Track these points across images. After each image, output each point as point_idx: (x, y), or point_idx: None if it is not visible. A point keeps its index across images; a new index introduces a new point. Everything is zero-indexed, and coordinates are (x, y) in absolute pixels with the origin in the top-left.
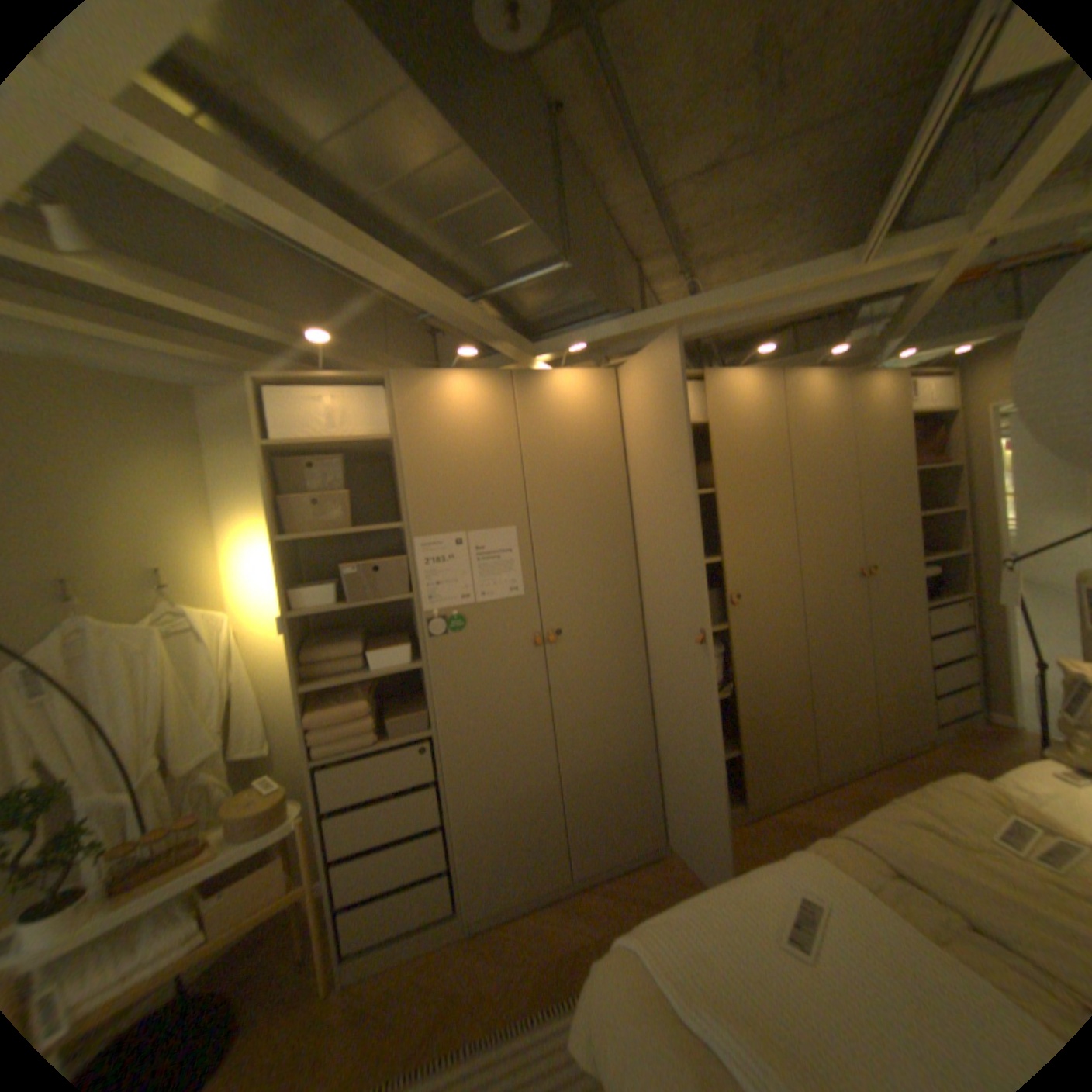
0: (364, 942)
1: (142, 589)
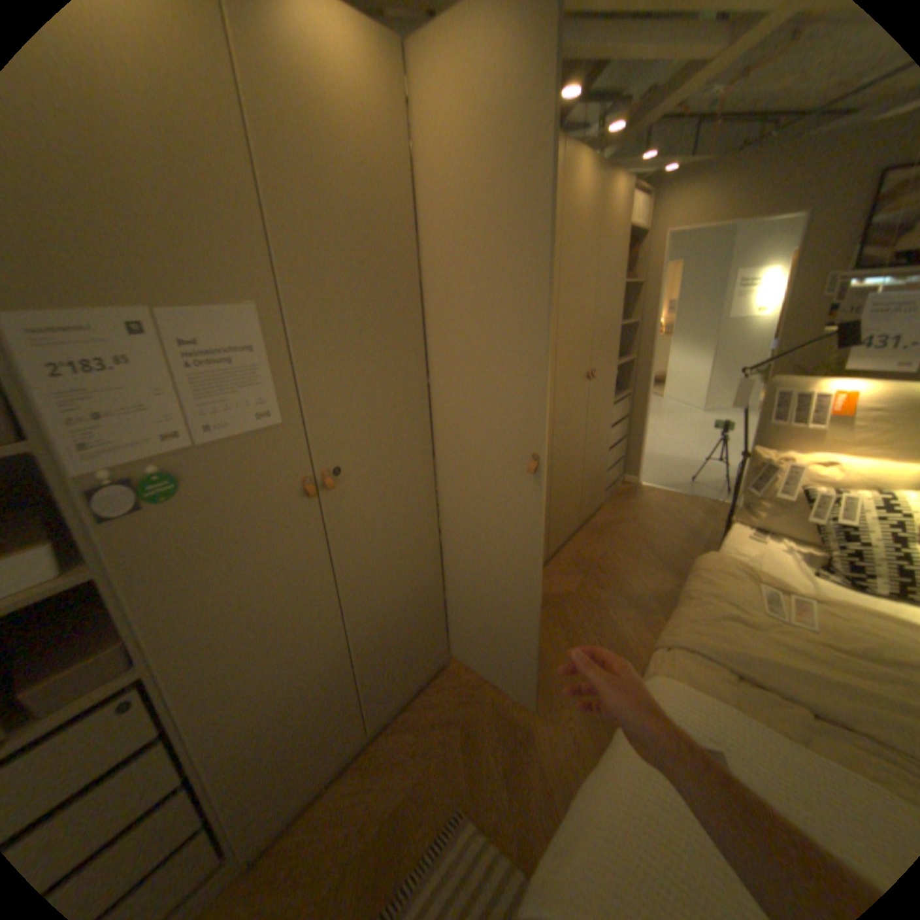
0: None
1: None
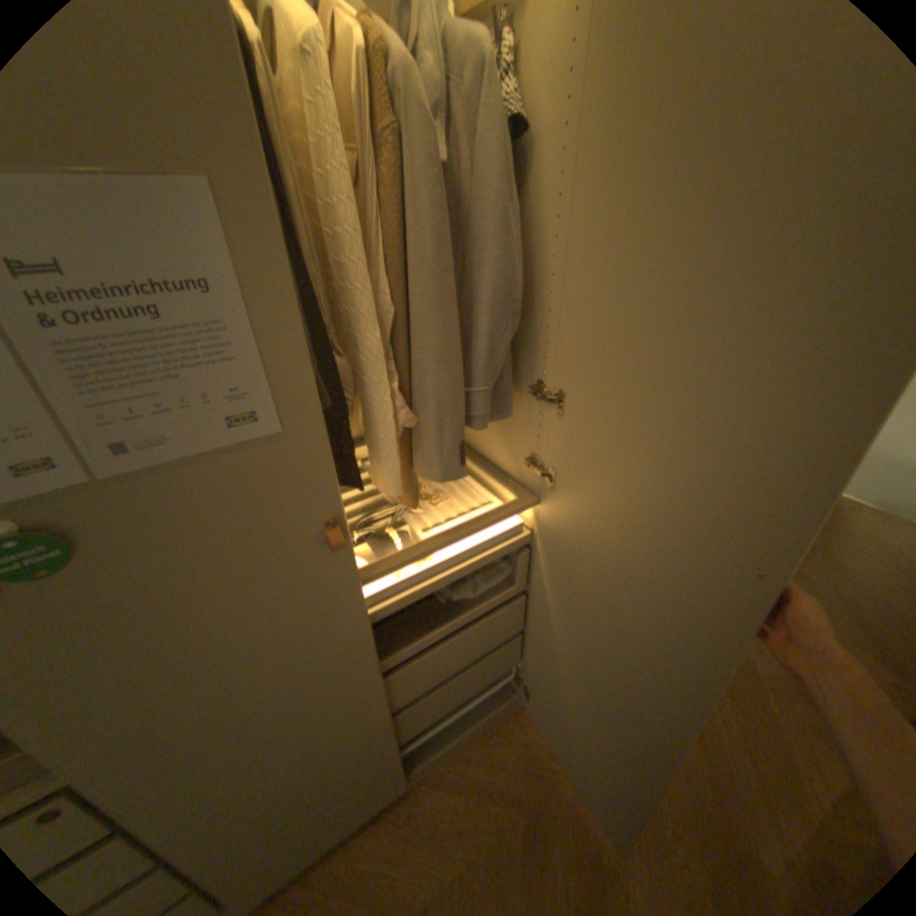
0: None
1: None
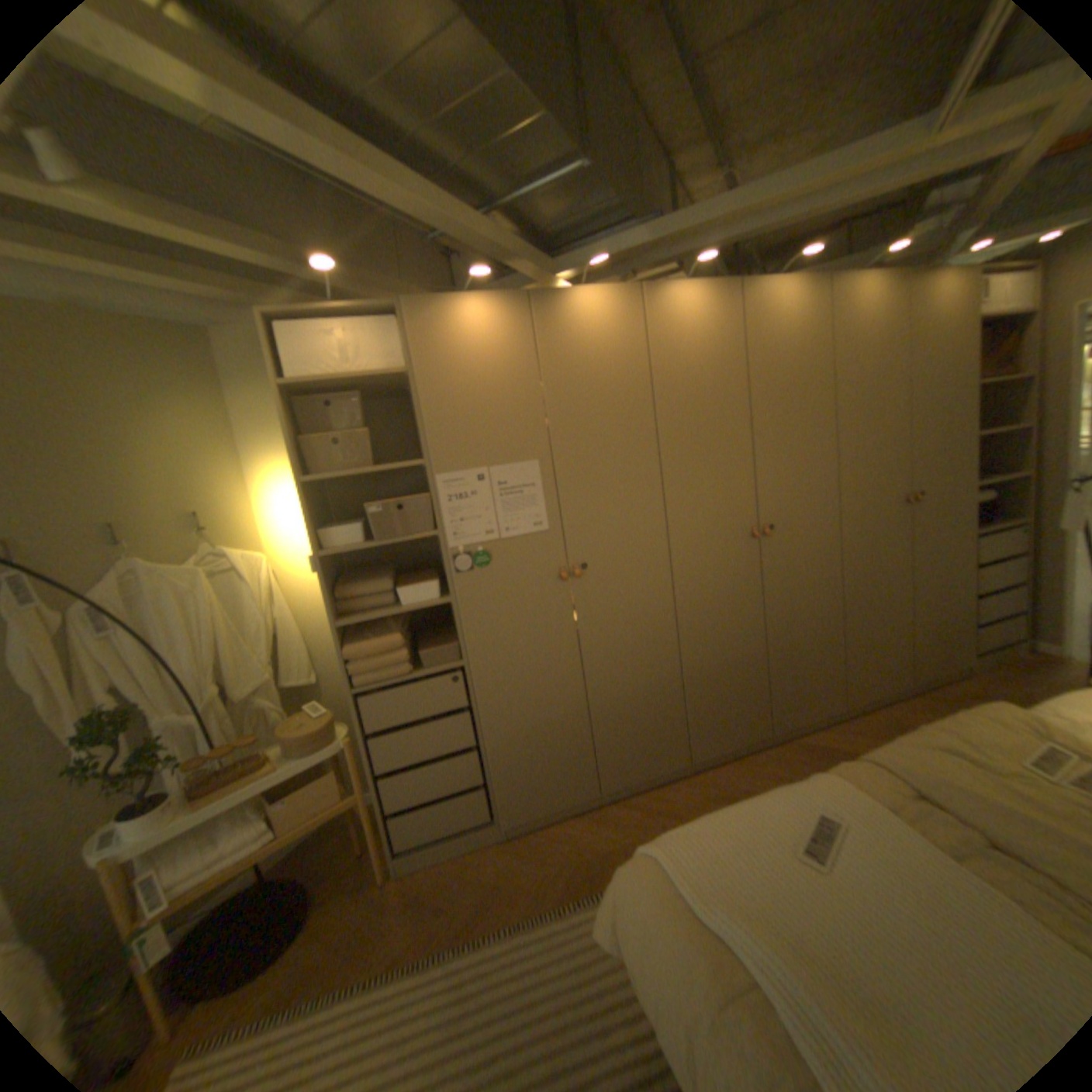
0: (413, 844)
1: (183, 533)
